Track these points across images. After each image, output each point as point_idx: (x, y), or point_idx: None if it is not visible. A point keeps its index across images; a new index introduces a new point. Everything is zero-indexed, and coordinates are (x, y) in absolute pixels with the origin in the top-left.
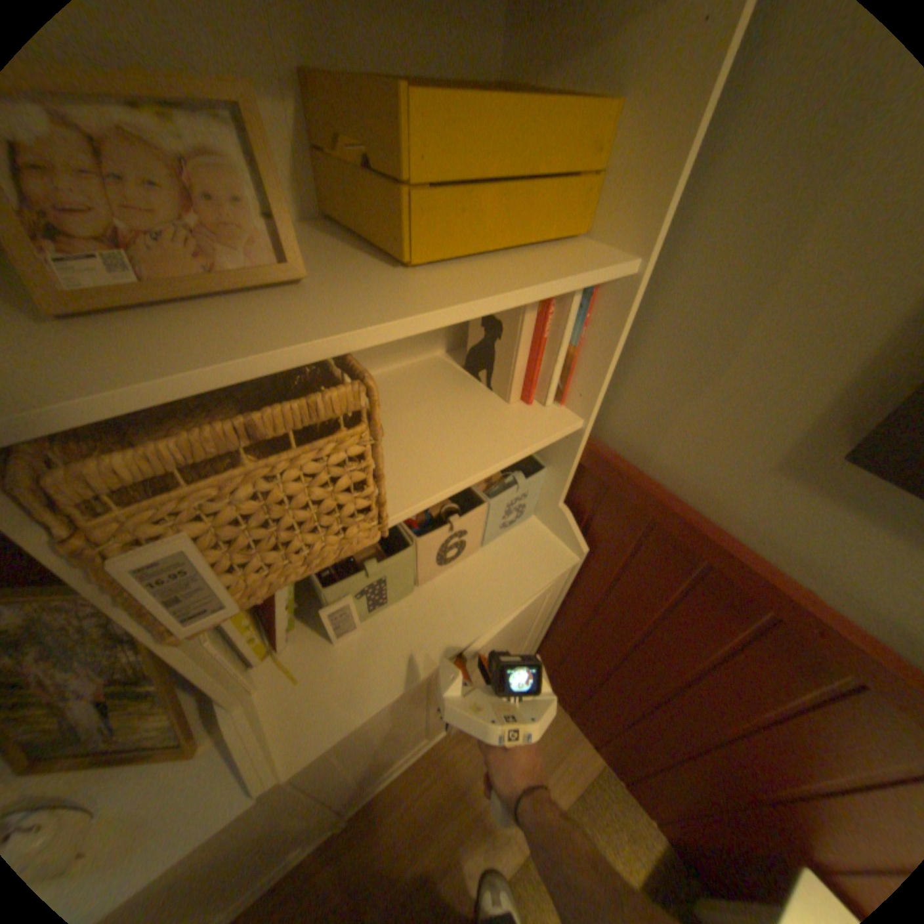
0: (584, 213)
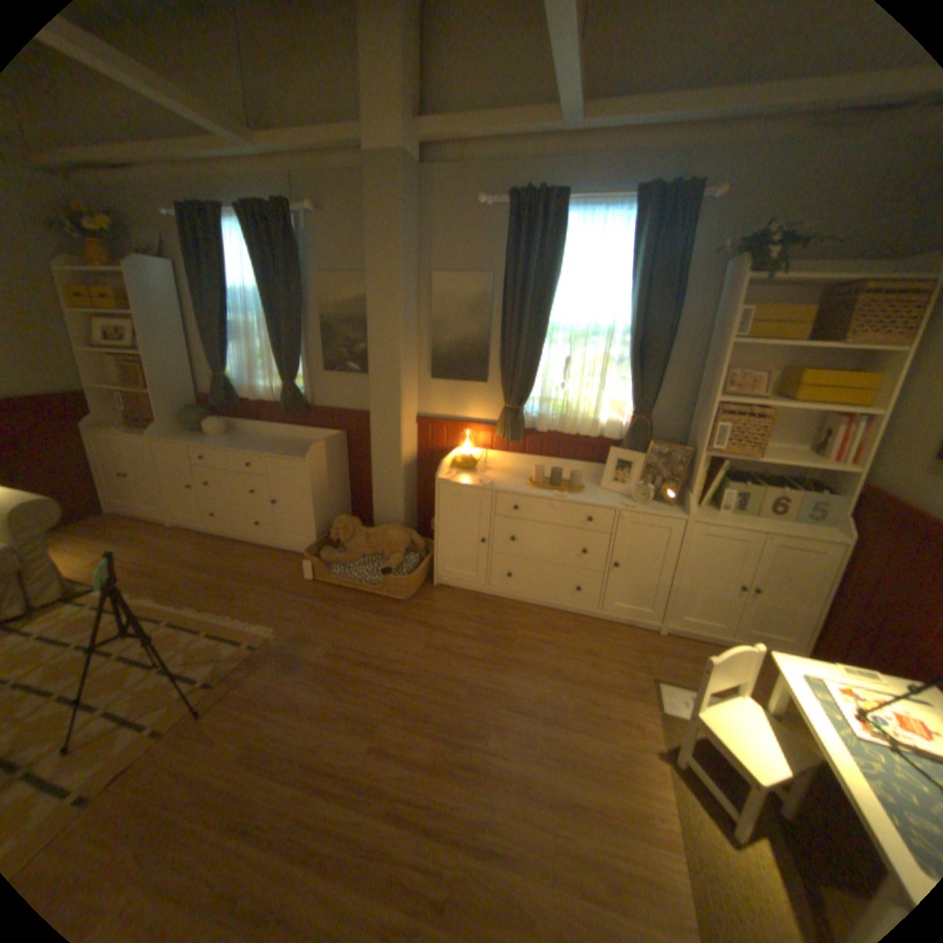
0: (866, 399)
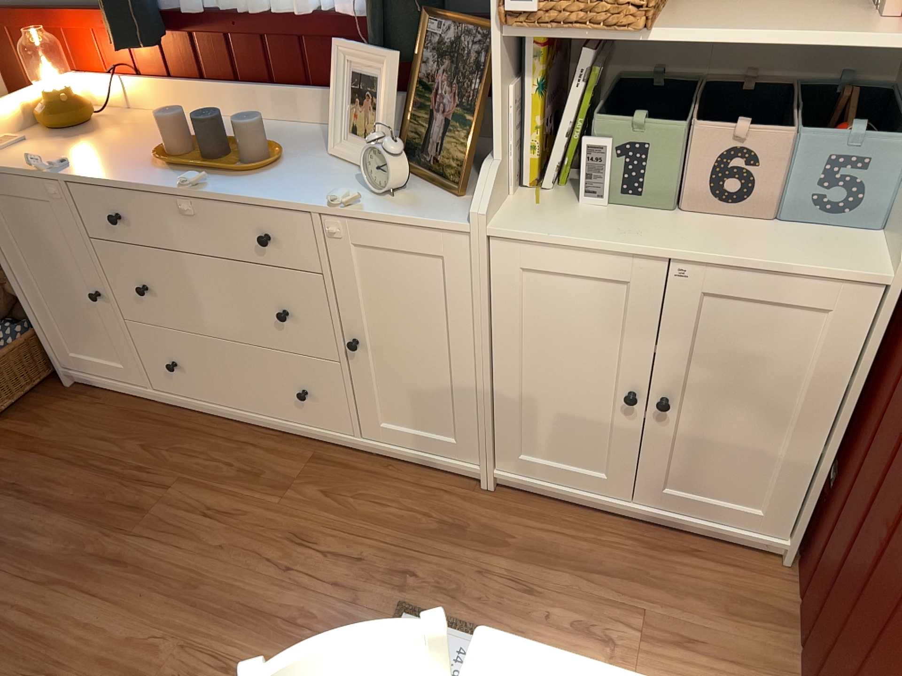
0: None
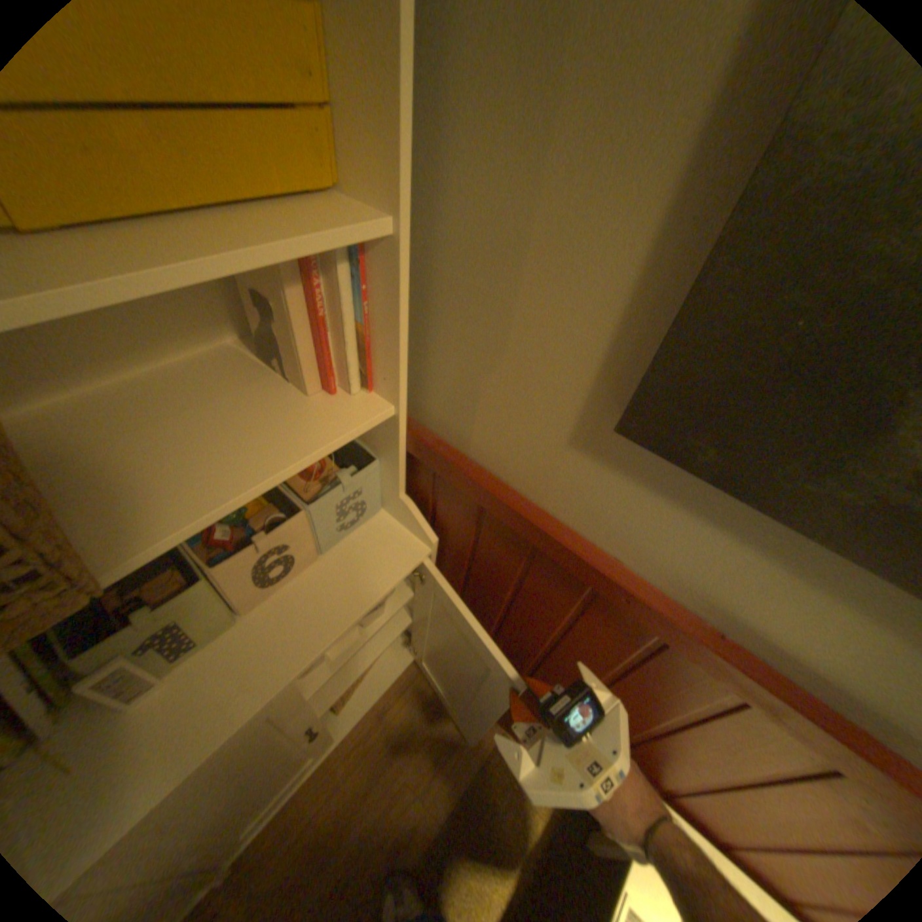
0: (316, 160)
